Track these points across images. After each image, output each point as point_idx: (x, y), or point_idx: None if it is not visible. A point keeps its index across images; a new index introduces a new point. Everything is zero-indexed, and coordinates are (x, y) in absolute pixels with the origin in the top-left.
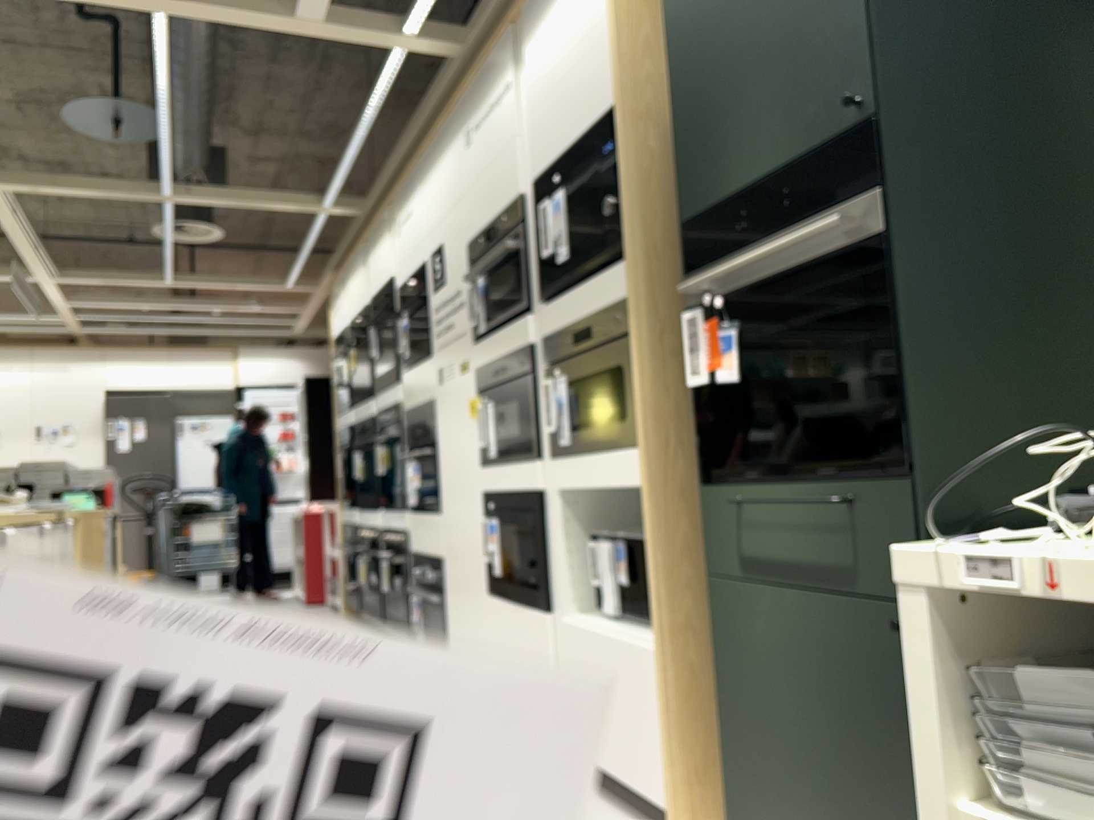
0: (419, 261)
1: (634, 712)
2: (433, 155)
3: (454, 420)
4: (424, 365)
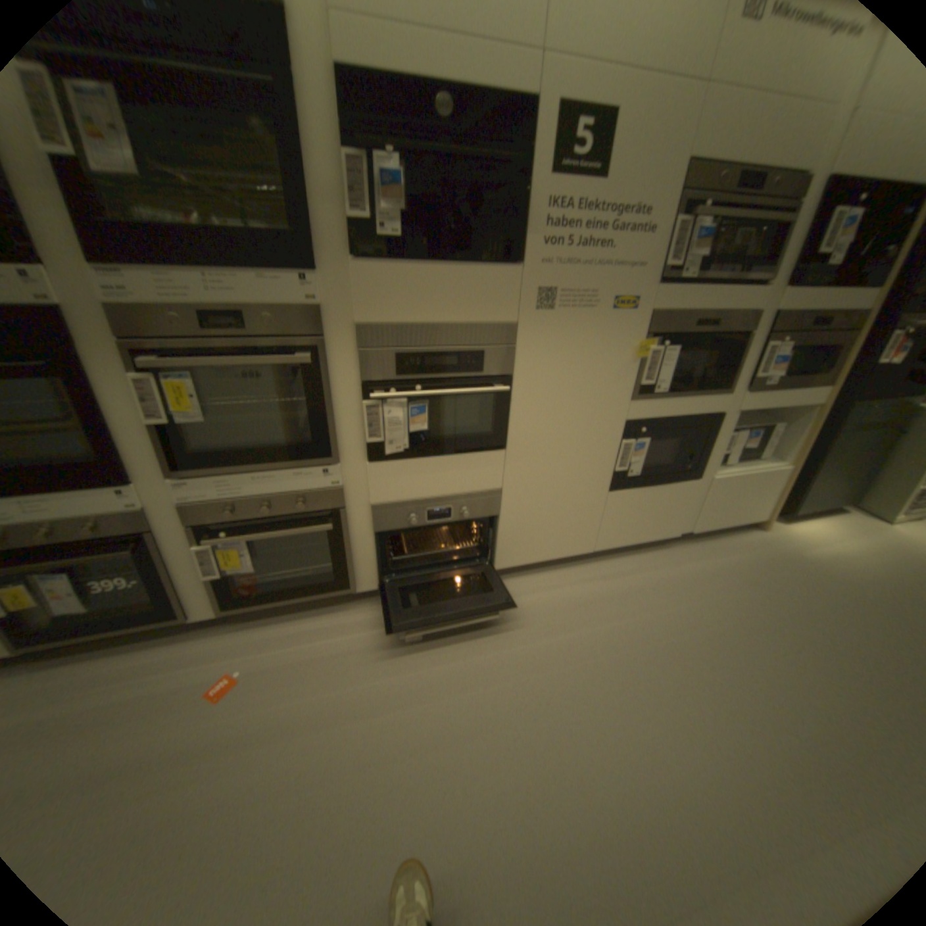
0: (506, 83)
1: (759, 497)
2: None
3: (577, 355)
4: (485, 272)
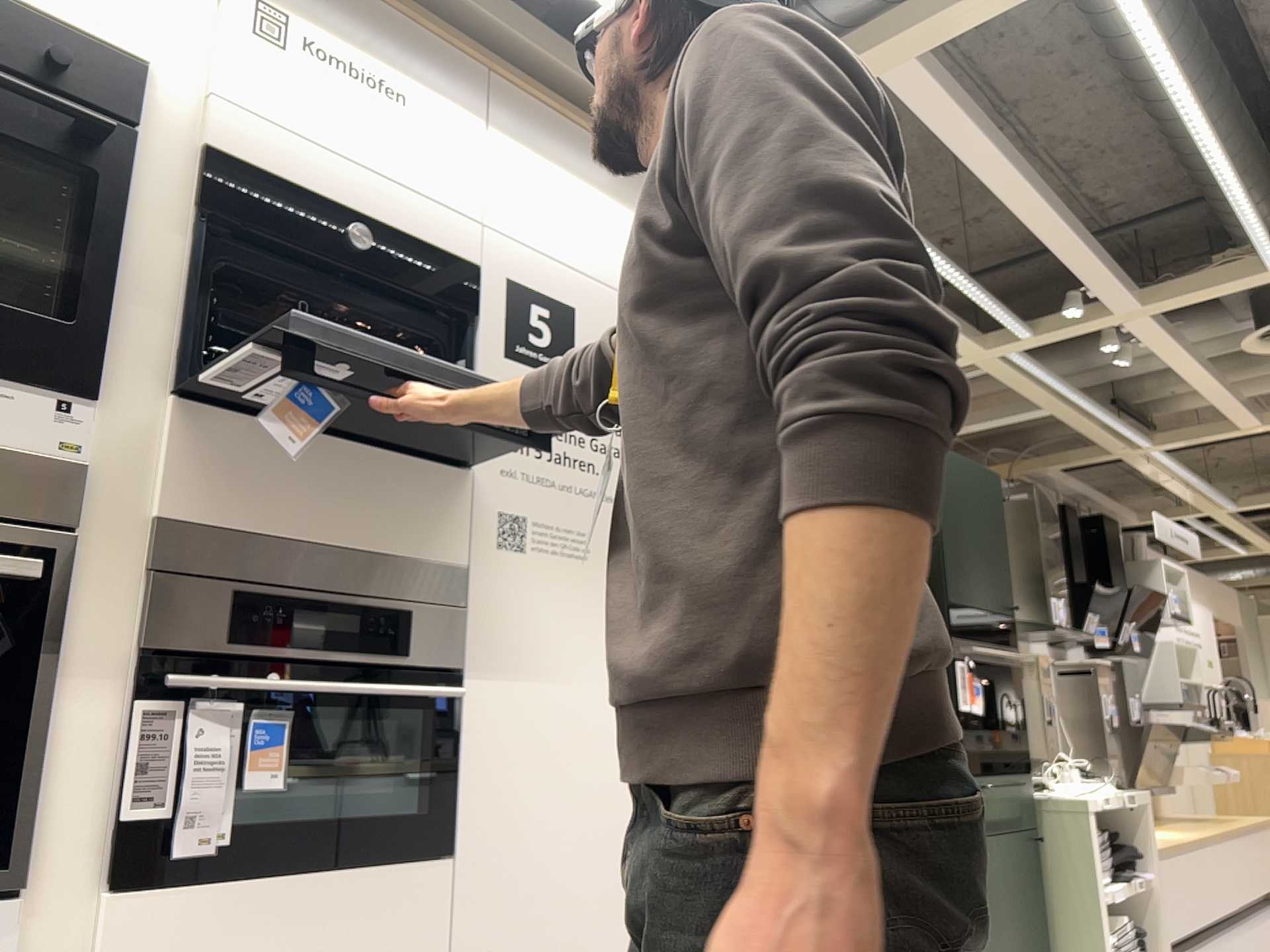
0: (441, 239)
1: None
2: (557, 140)
3: (570, 643)
4: (413, 469)
